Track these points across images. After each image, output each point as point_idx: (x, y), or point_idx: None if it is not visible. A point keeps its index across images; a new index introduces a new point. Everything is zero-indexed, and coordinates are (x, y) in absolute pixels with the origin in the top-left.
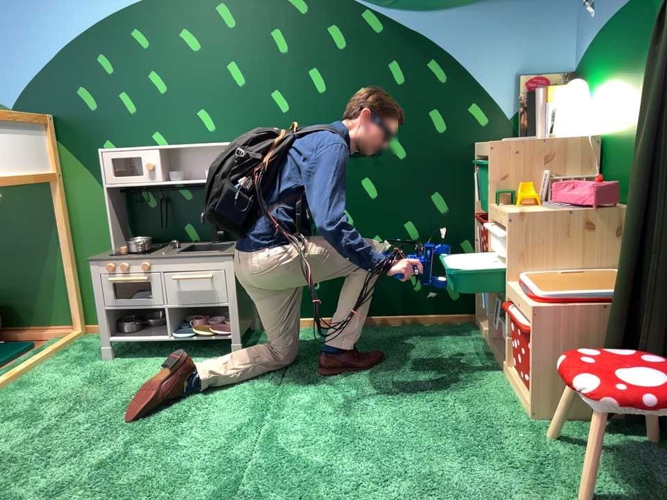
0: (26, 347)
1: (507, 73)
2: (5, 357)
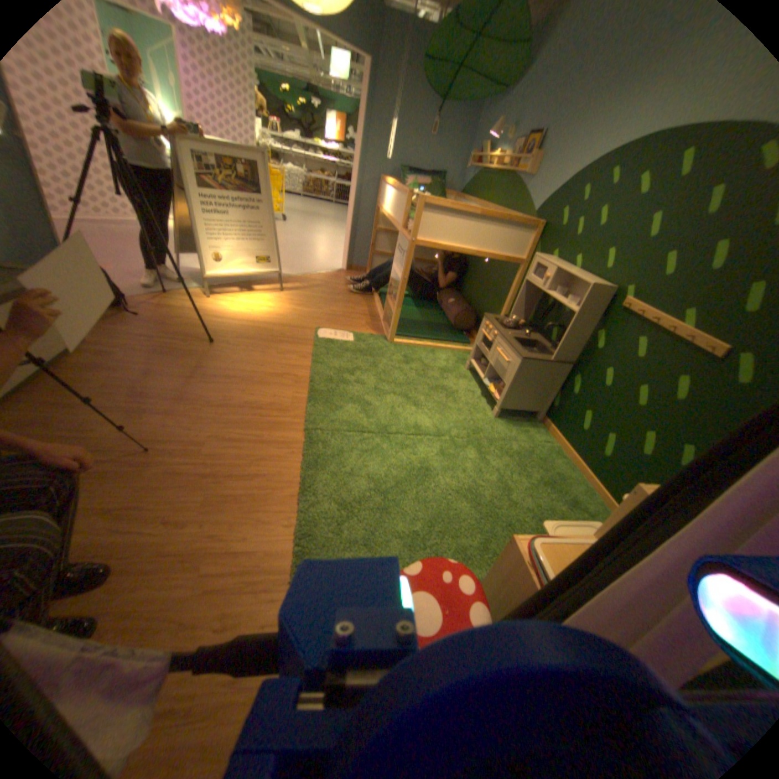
0: (465, 342)
1: None
2: (451, 340)
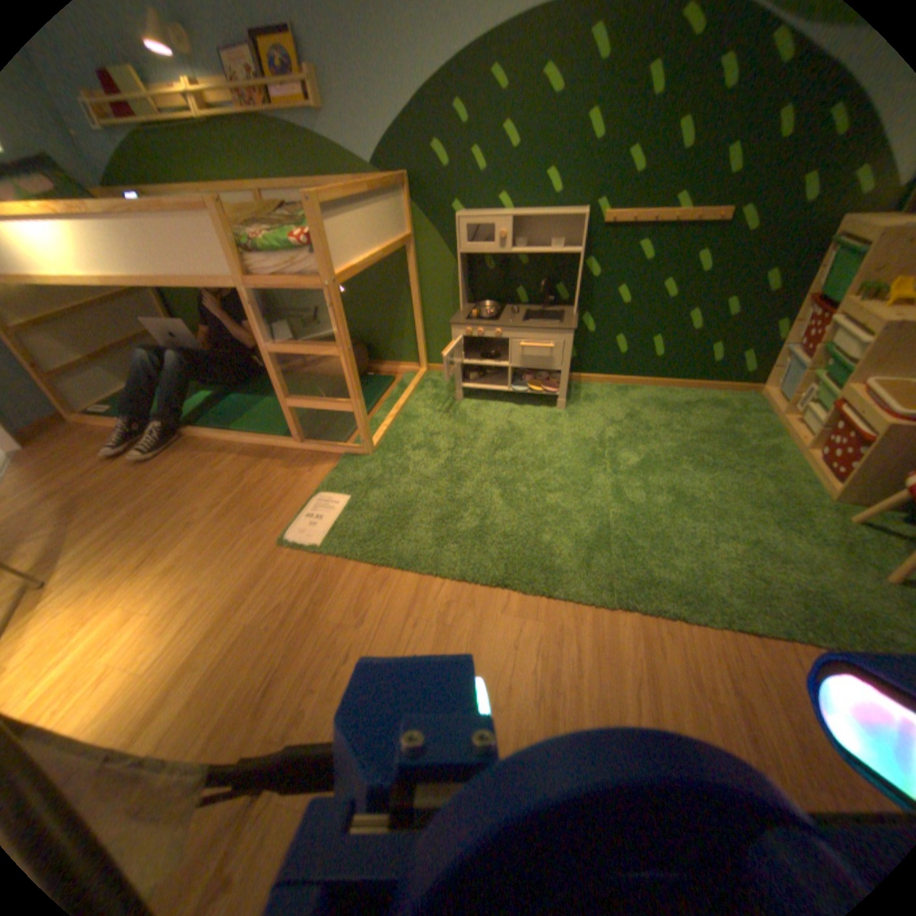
0: (388, 379)
1: None
2: (380, 388)
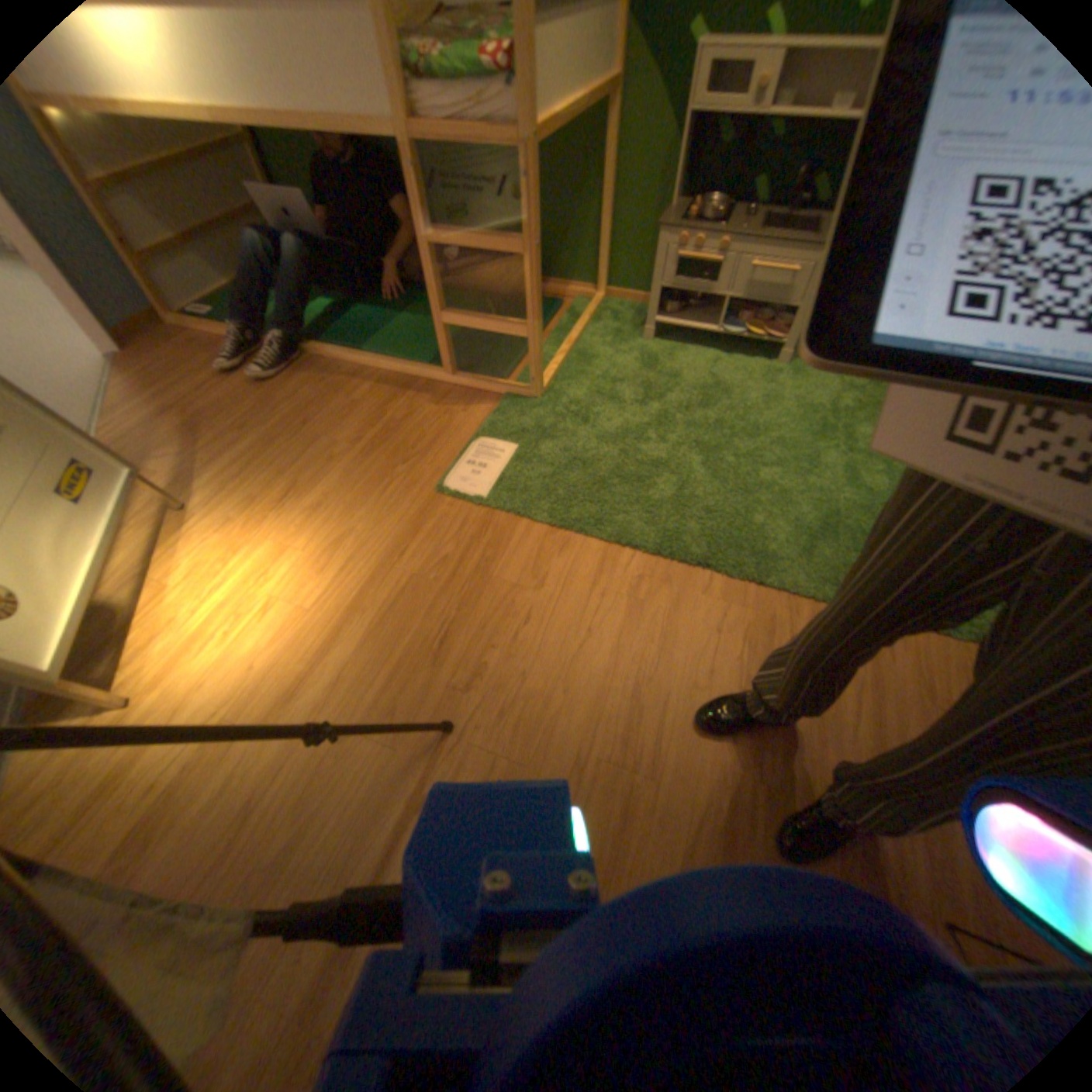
0: (555, 304)
1: None
2: (545, 315)
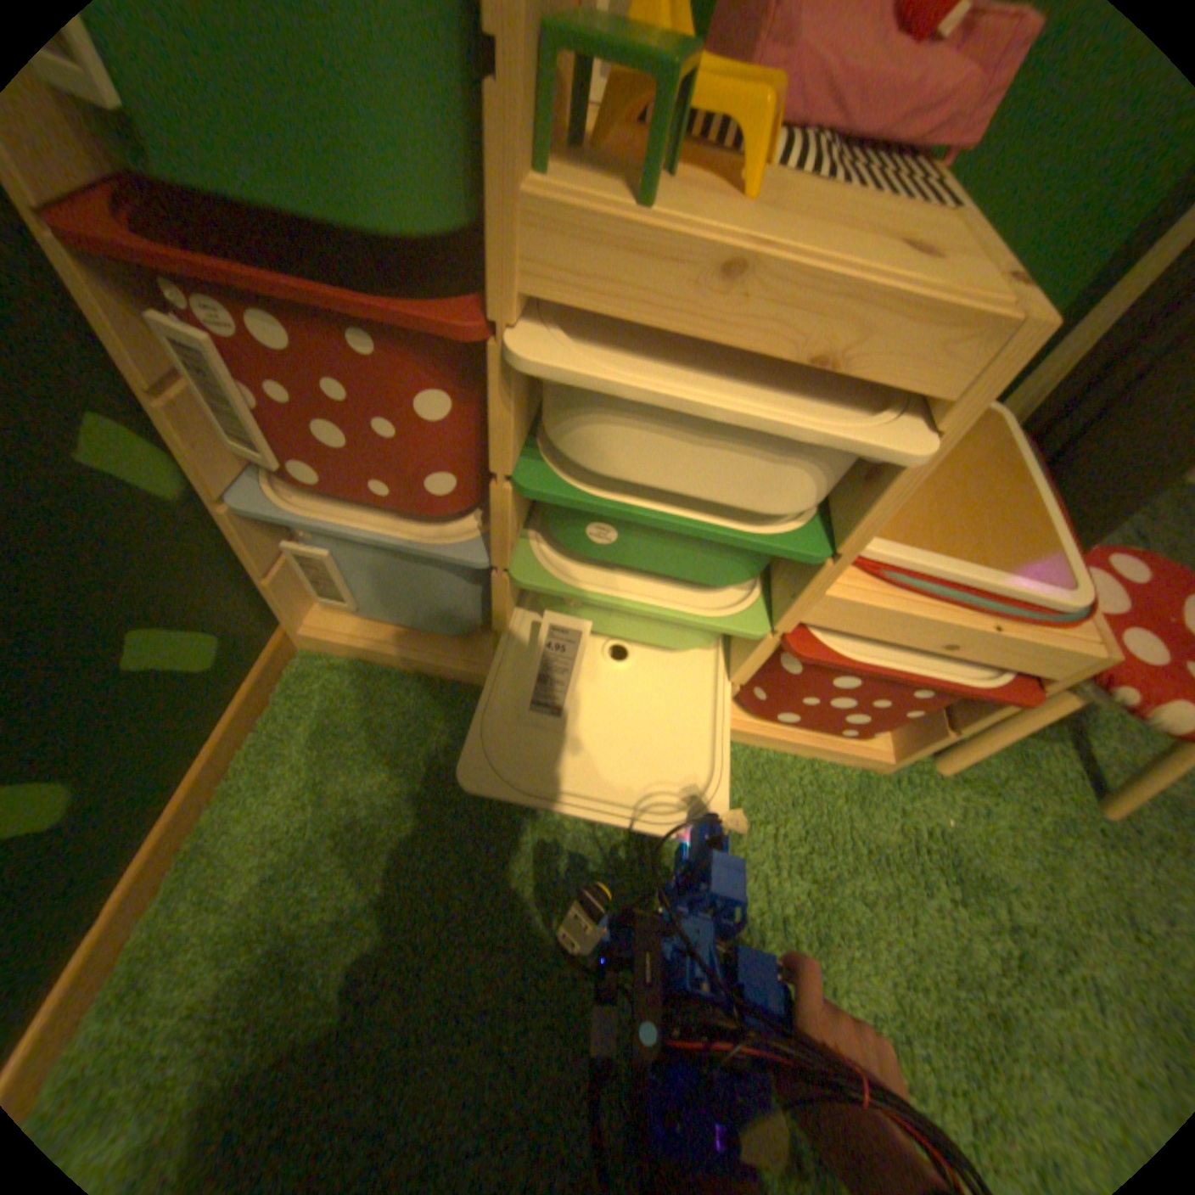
0: None
1: None
2: None
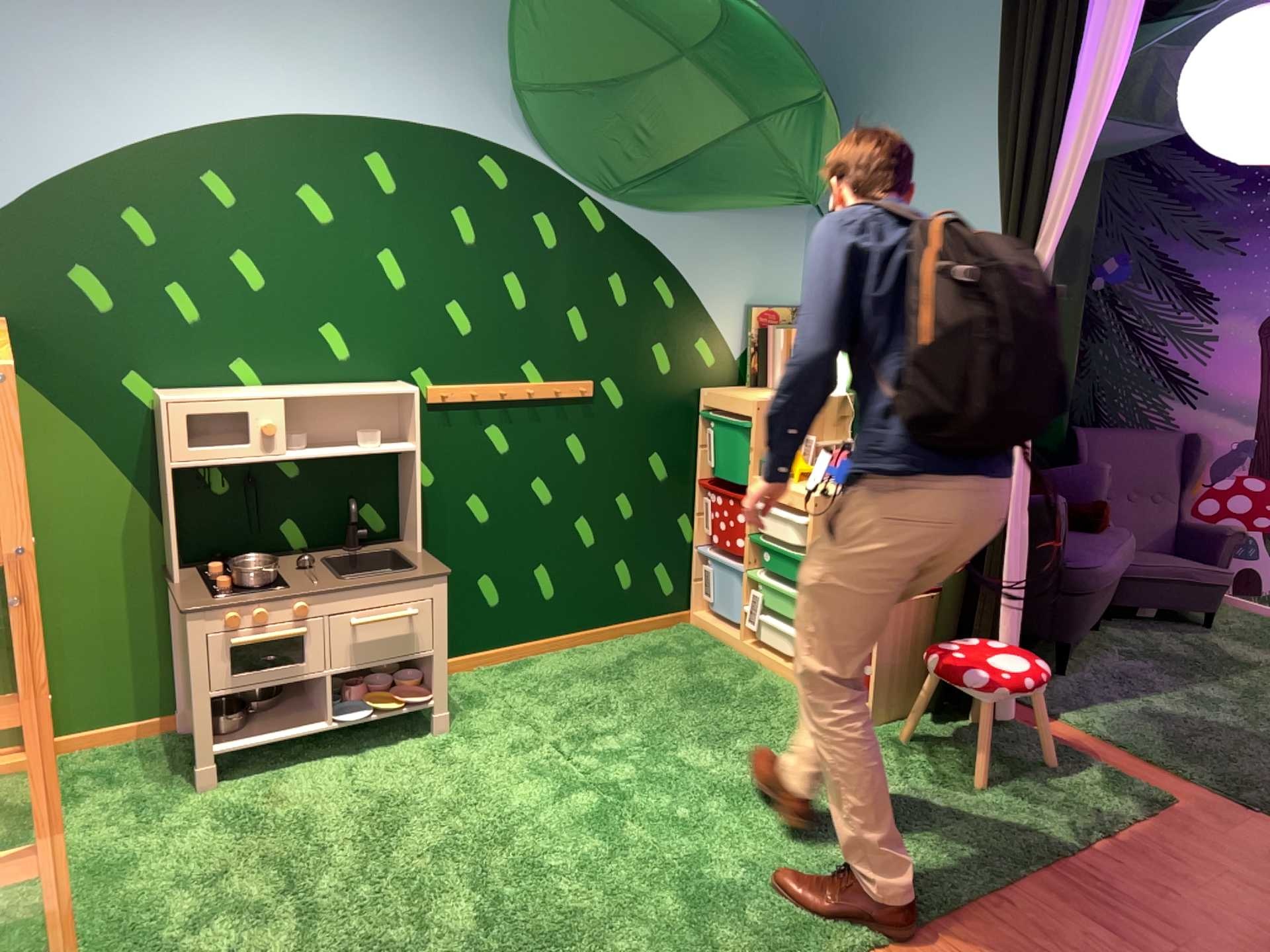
0: None
1: (735, 305)
2: None
